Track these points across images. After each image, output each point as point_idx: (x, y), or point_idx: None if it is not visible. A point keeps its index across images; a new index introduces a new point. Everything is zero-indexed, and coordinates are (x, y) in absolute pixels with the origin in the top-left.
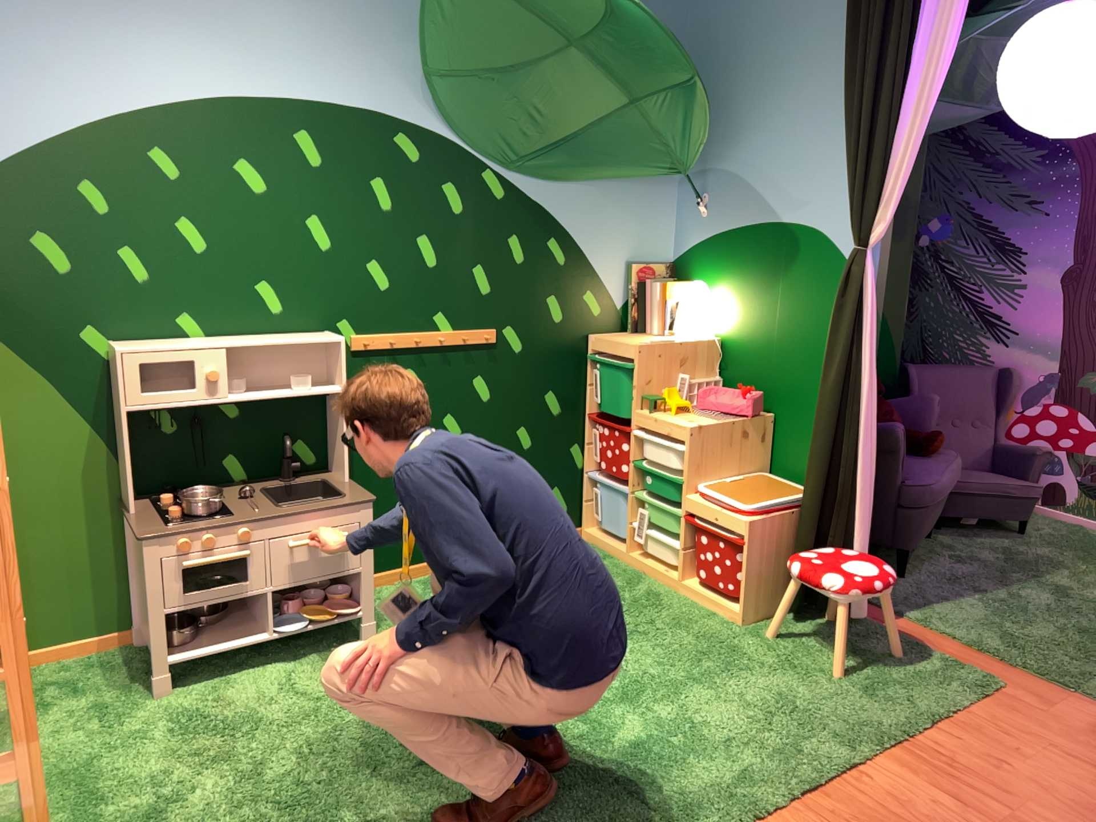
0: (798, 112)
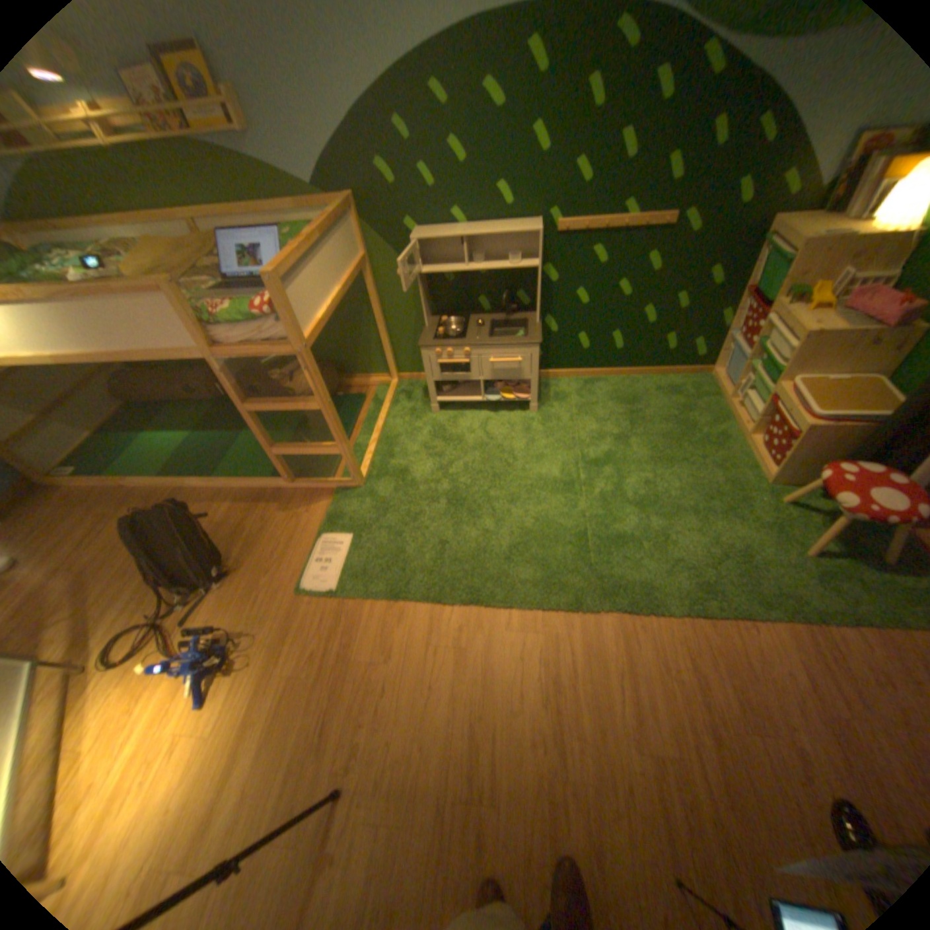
0: None
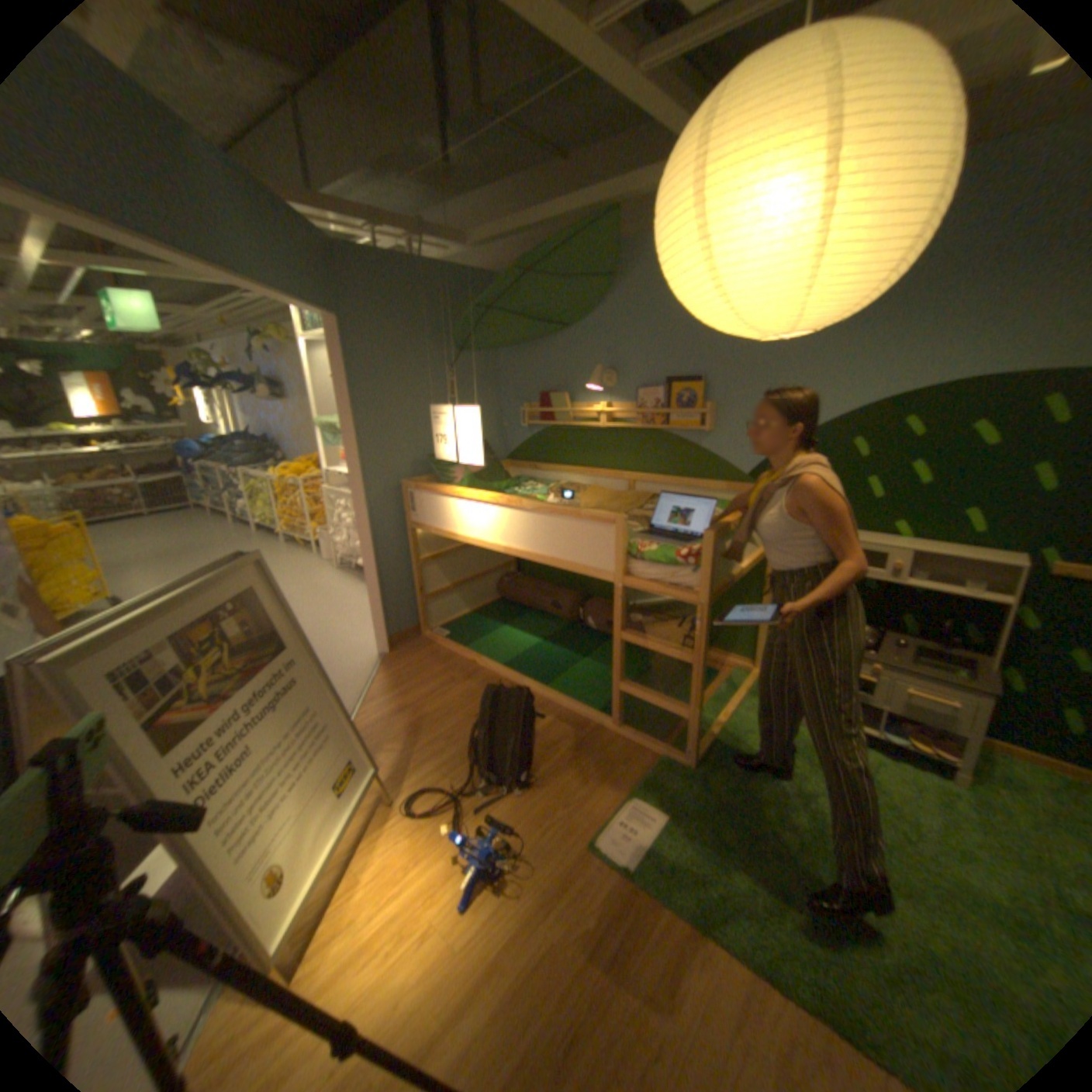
0: None
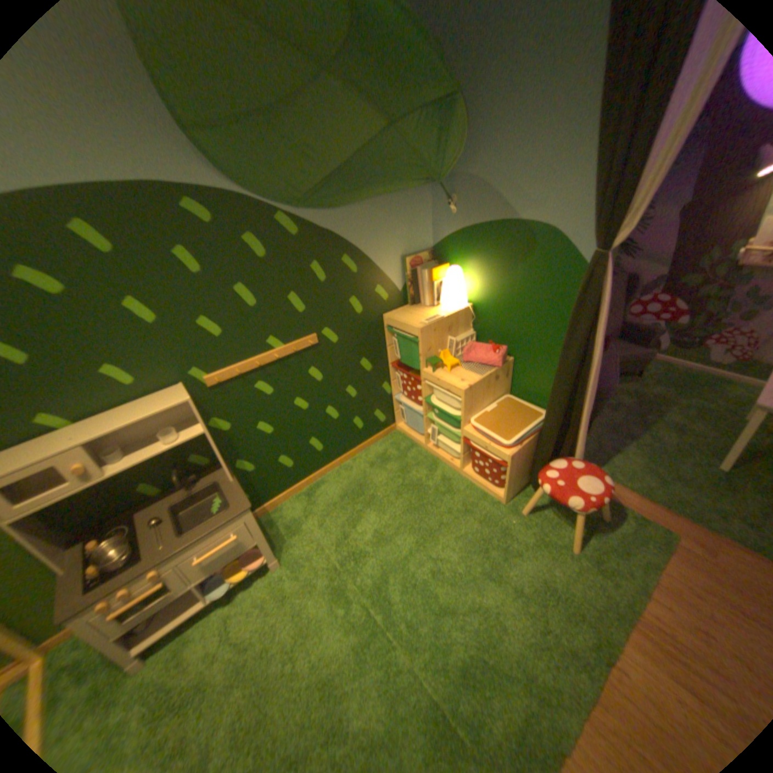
0: (538, 115)
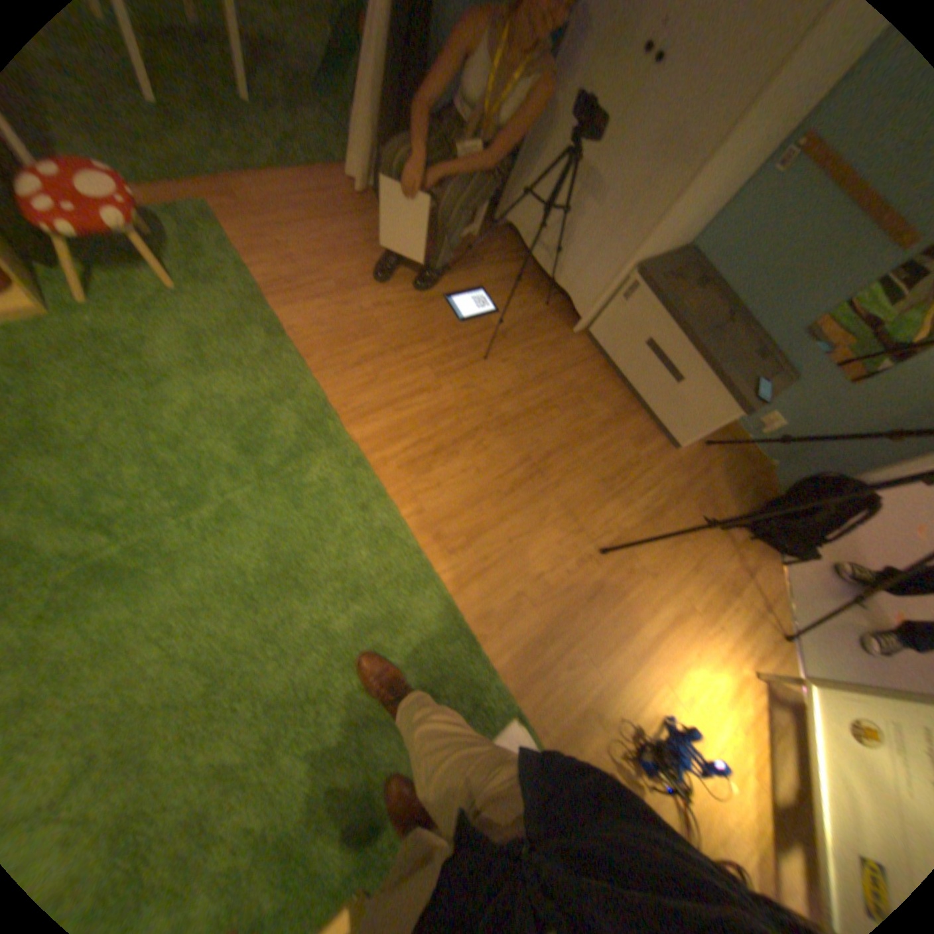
0: None
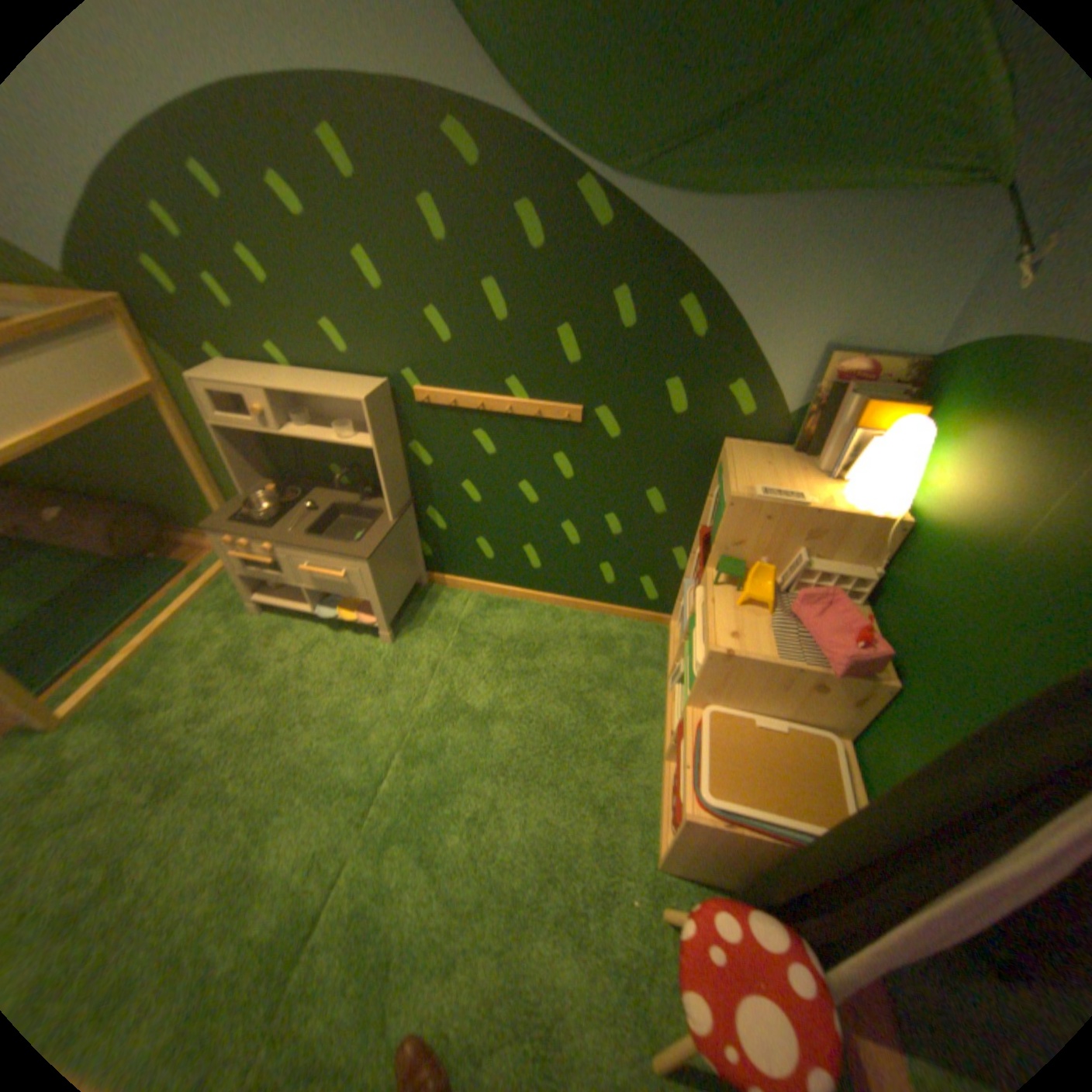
0: None
